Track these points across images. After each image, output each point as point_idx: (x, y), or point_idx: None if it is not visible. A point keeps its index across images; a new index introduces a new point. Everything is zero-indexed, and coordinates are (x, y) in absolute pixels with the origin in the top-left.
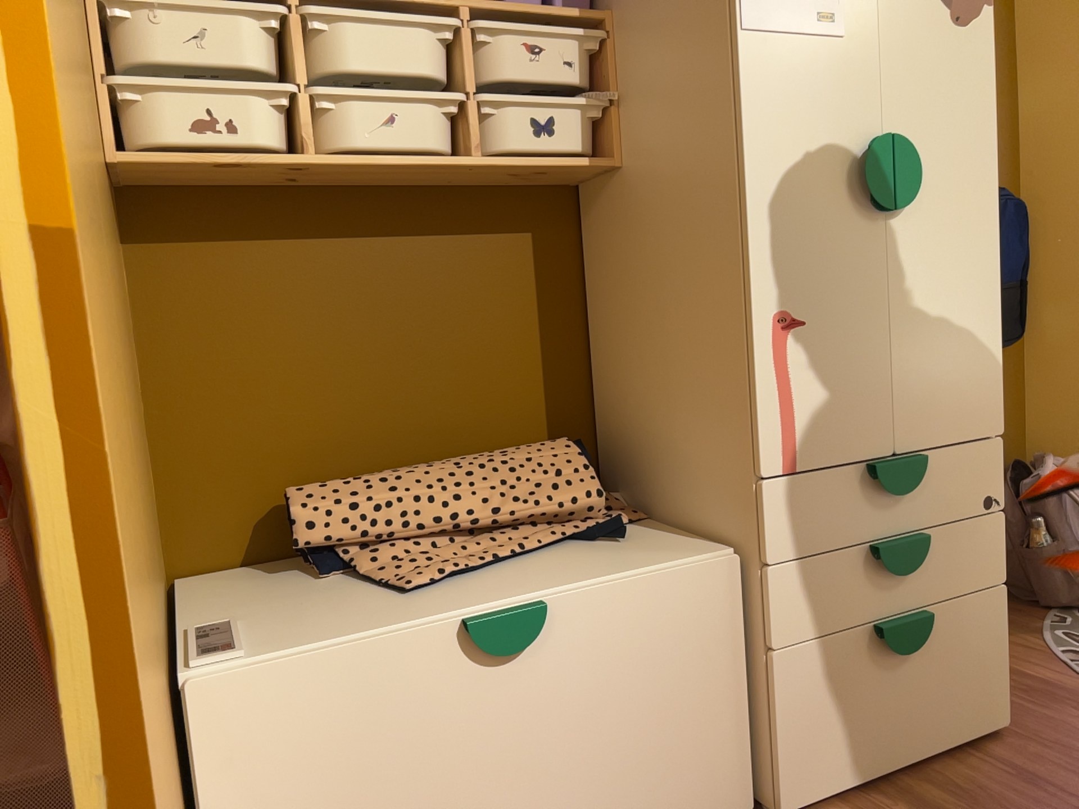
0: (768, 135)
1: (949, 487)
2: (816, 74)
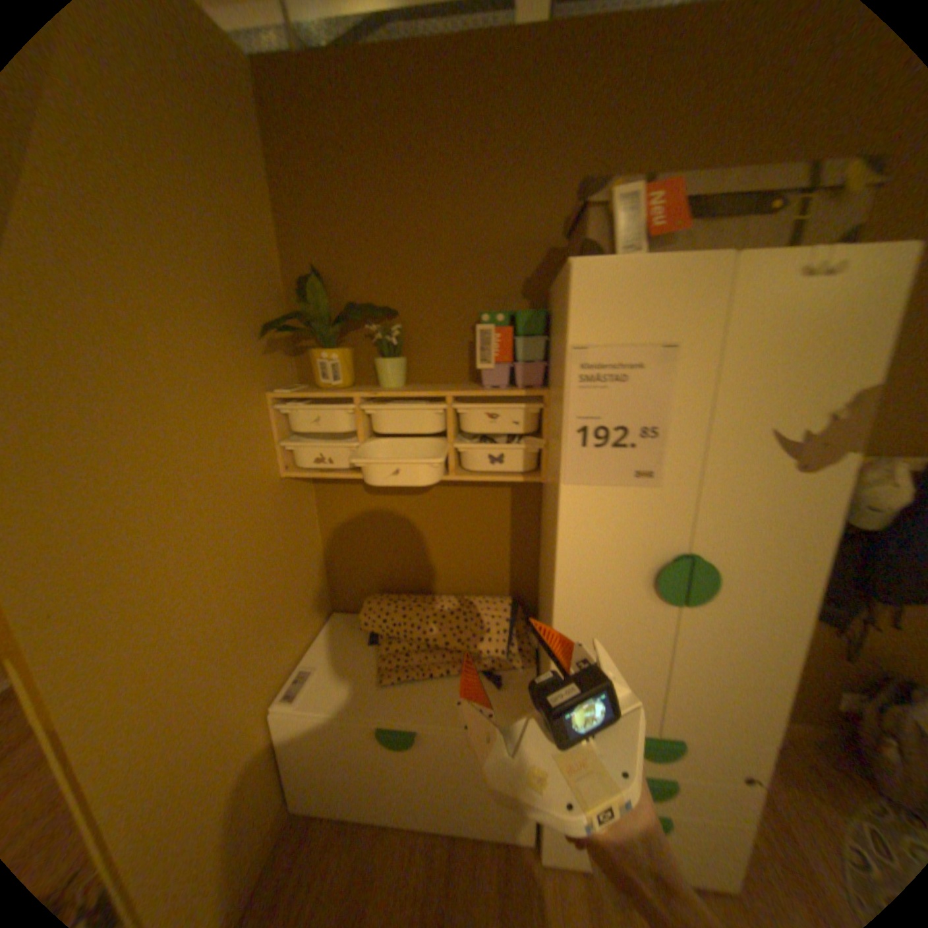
0: (578, 548)
1: (710, 765)
2: (628, 512)
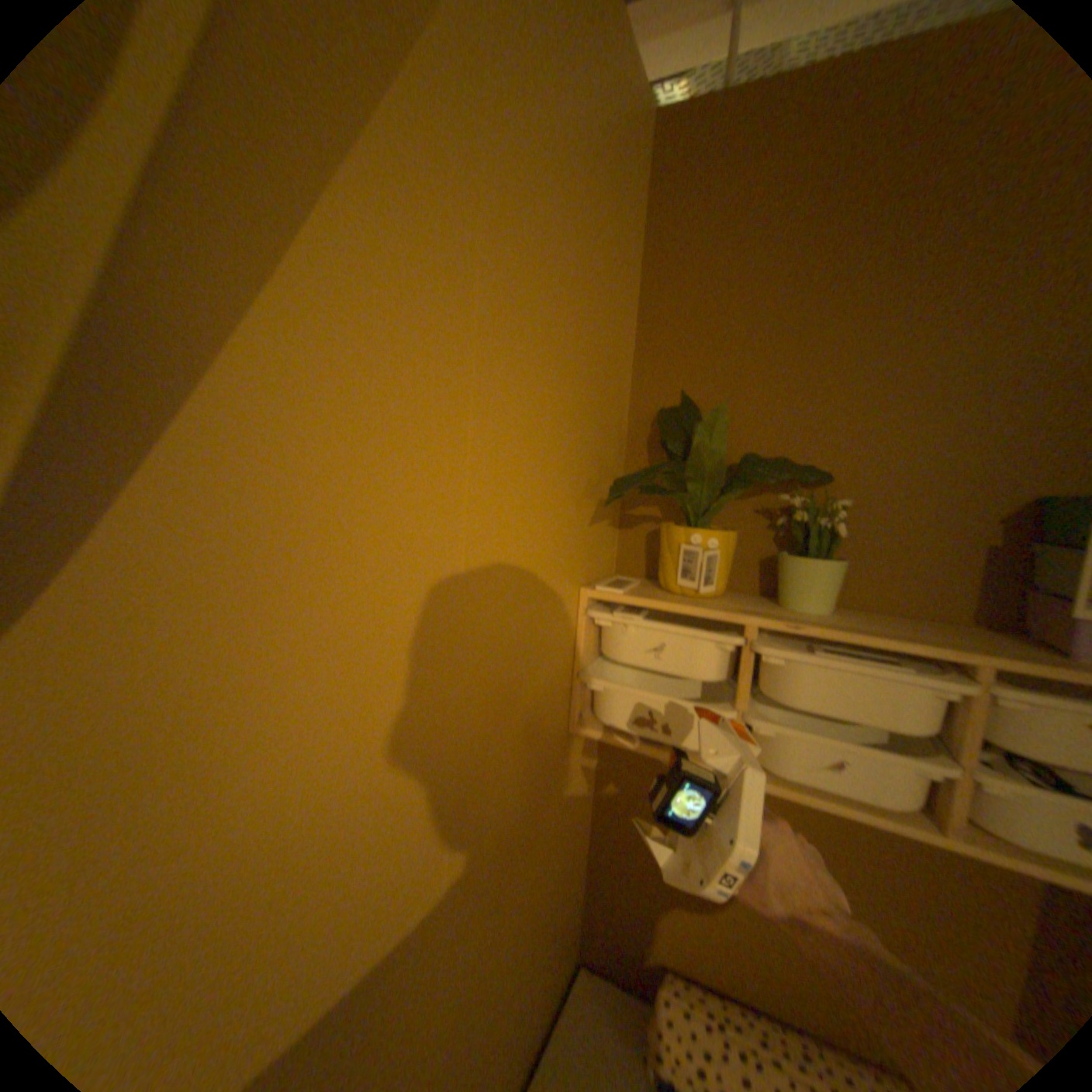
0: None
1: None
2: None
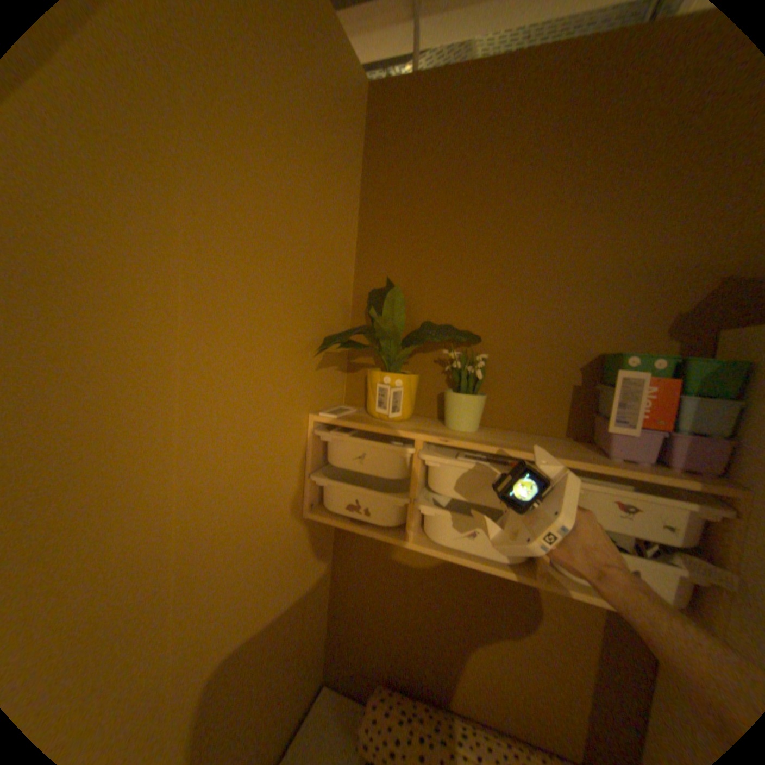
0: None
1: None
2: None
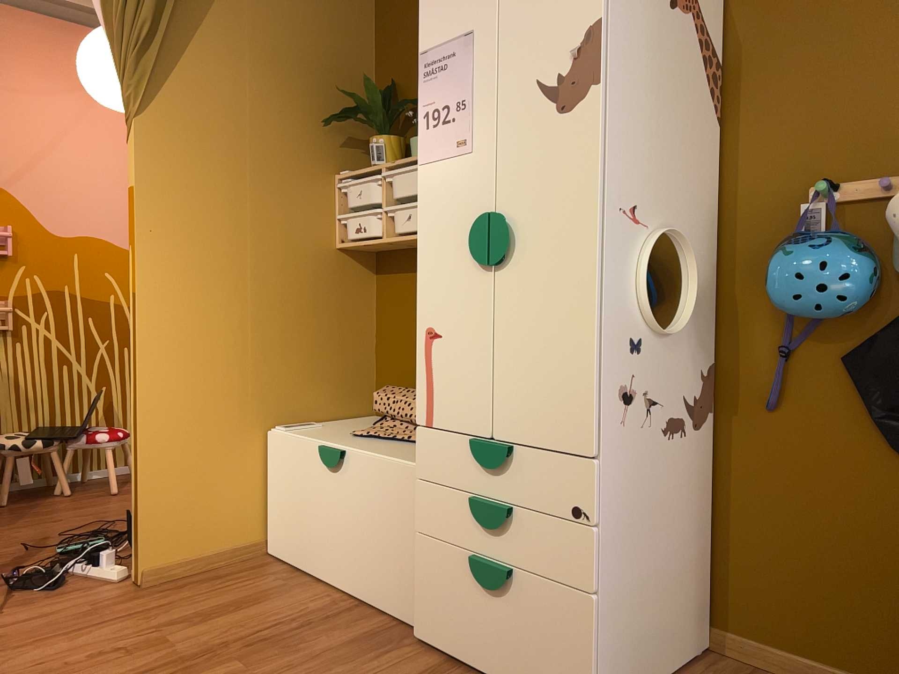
0: (428, 222)
1: (538, 484)
2: (454, 180)
